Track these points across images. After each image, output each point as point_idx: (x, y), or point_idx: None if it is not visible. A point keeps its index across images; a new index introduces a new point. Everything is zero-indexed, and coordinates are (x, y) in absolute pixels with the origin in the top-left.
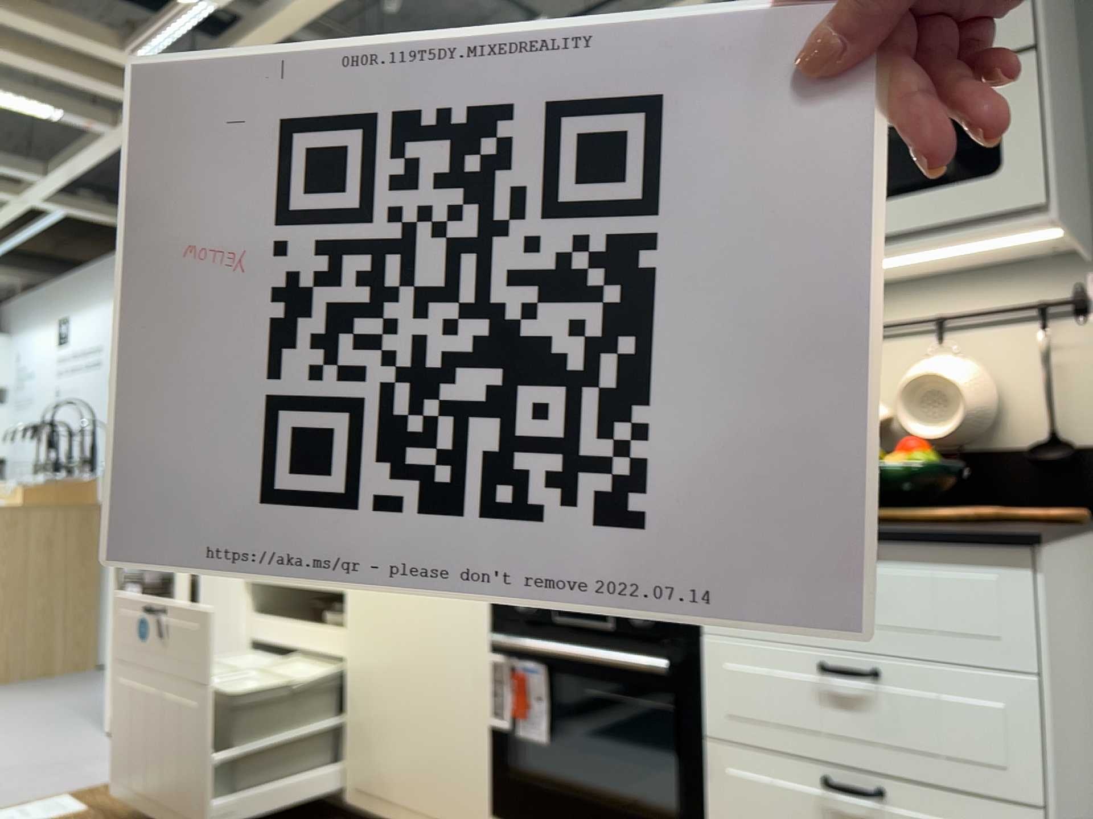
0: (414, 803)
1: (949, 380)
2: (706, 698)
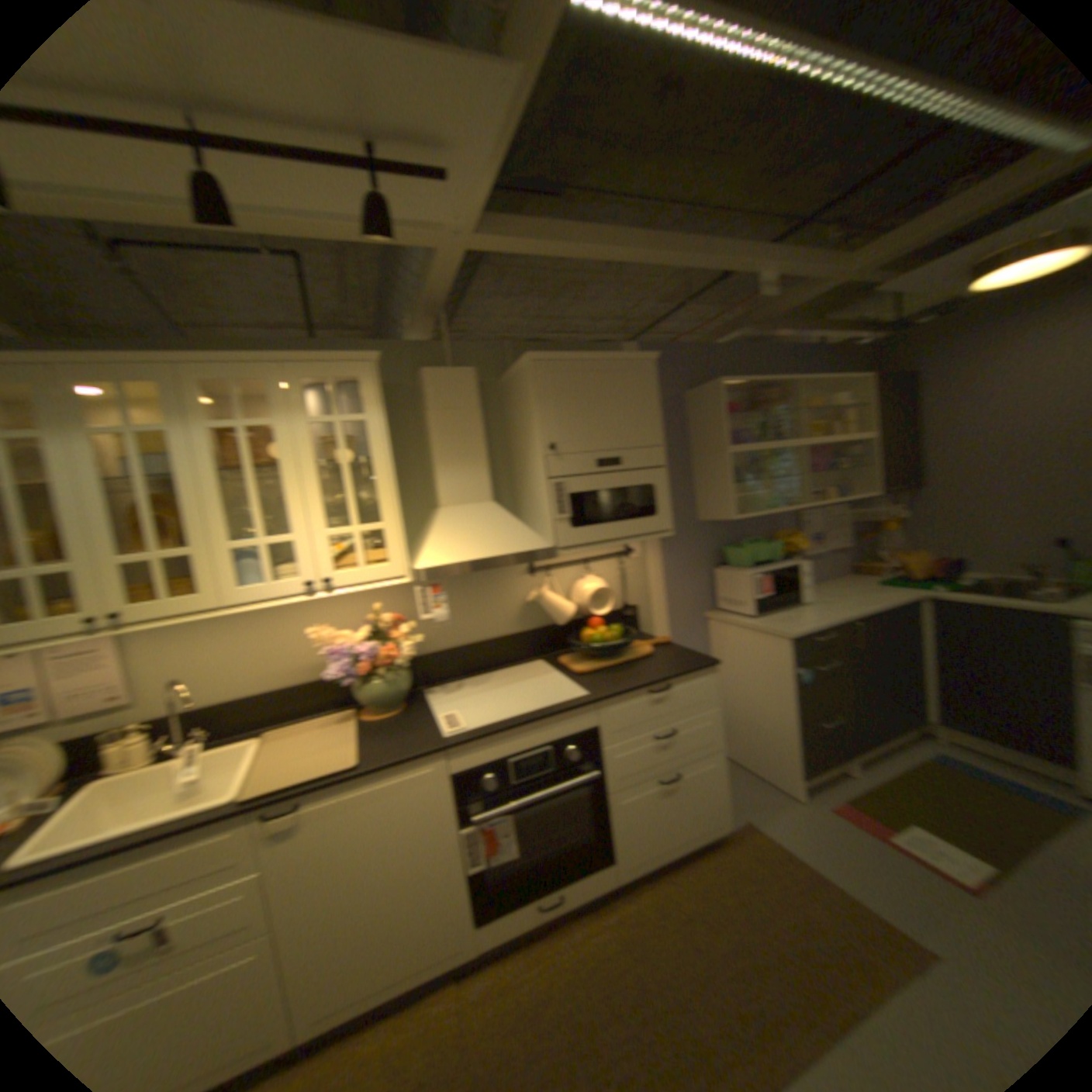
0: (399, 974)
1: (608, 590)
2: (610, 778)
